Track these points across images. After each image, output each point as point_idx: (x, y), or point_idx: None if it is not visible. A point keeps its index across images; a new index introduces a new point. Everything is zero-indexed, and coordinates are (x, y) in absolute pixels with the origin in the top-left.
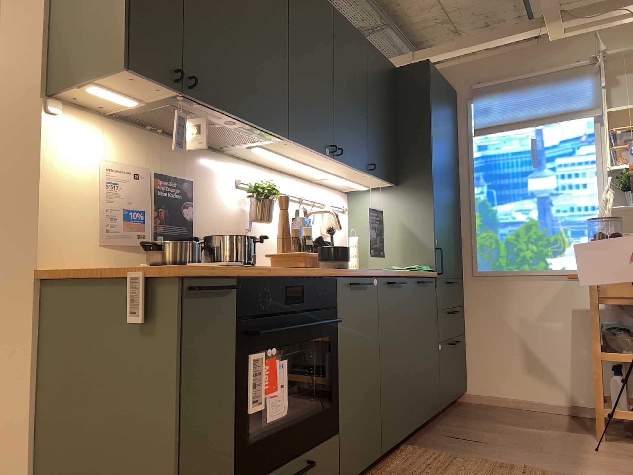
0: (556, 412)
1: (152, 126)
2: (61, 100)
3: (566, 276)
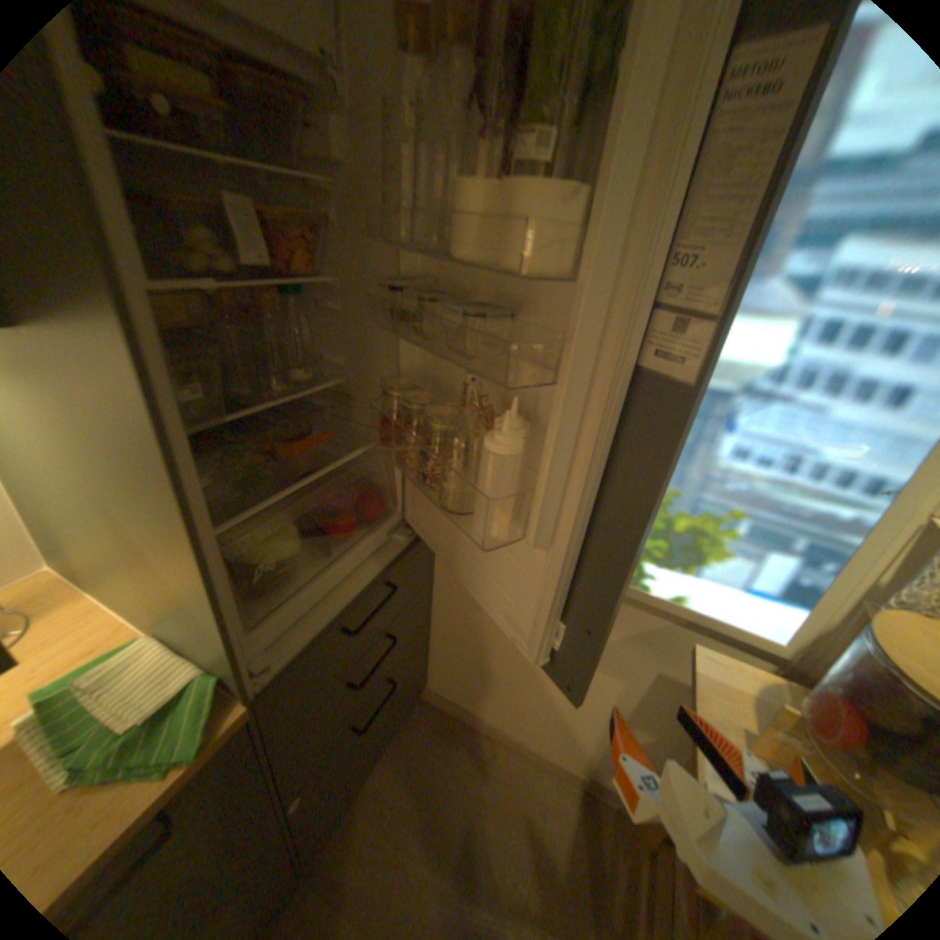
0: (562, 778)
1: None
2: None
3: (680, 616)
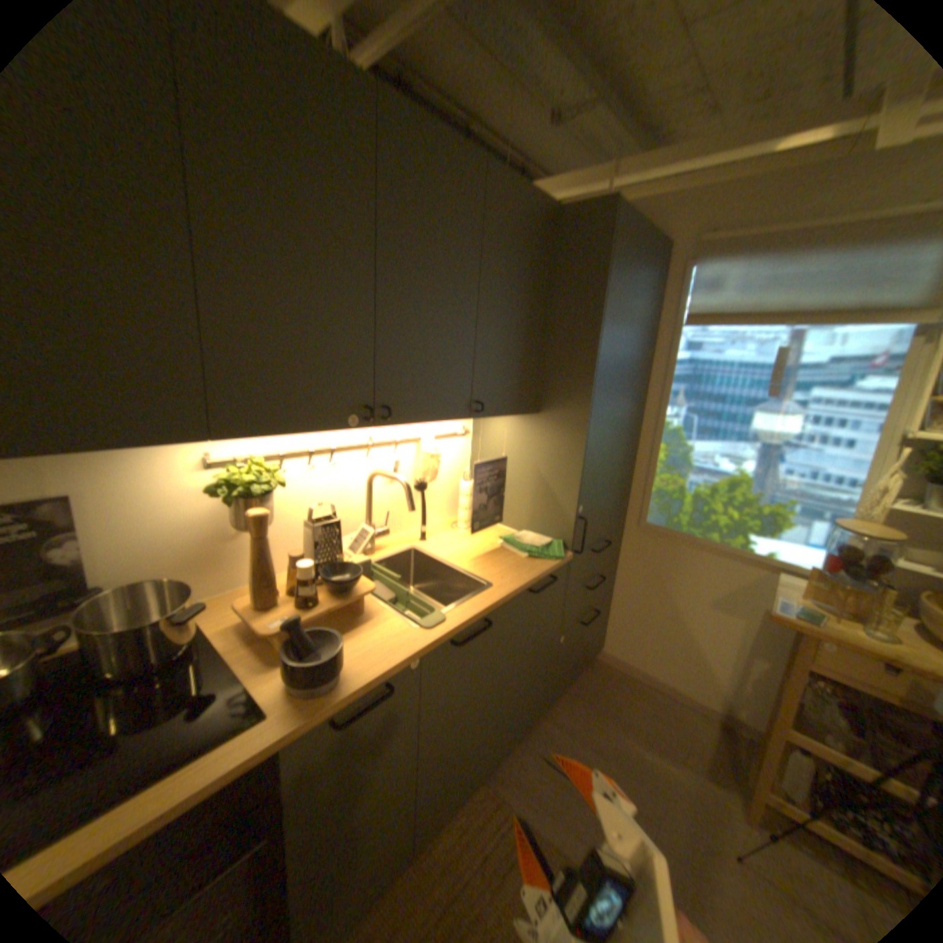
0: (706, 717)
1: None
2: None
3: (773, 568)
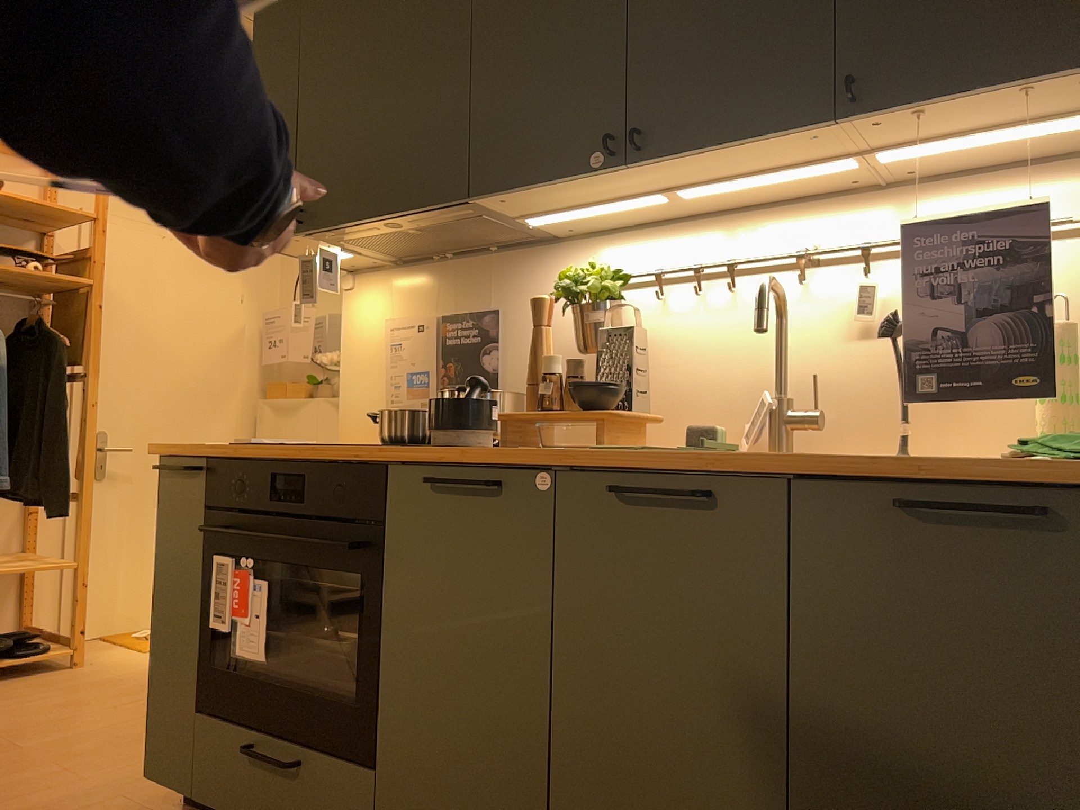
0: None
1: (435, 255)
2: (357, 270)
3: None
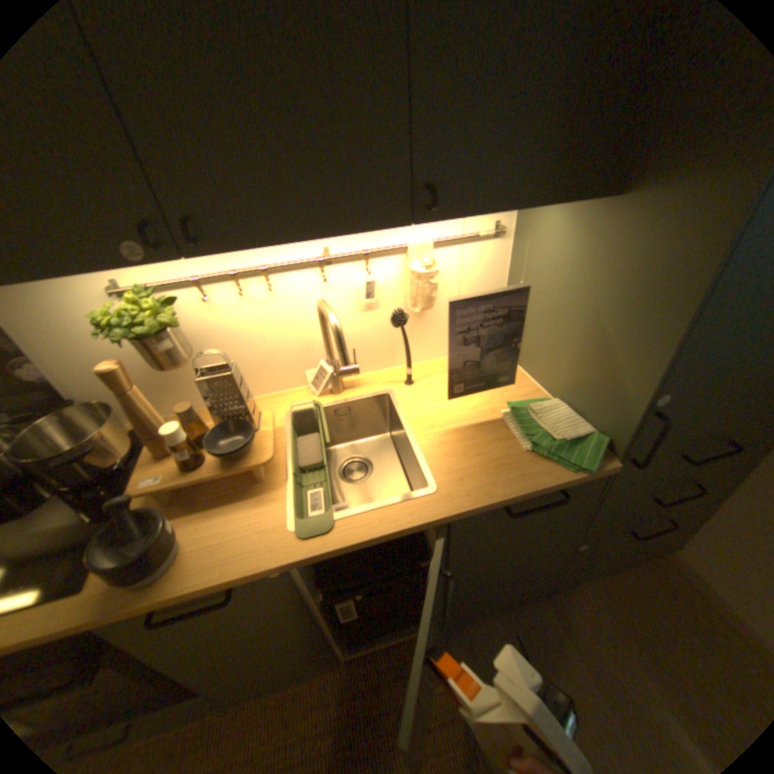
0: None
1: None
2: None
3: None
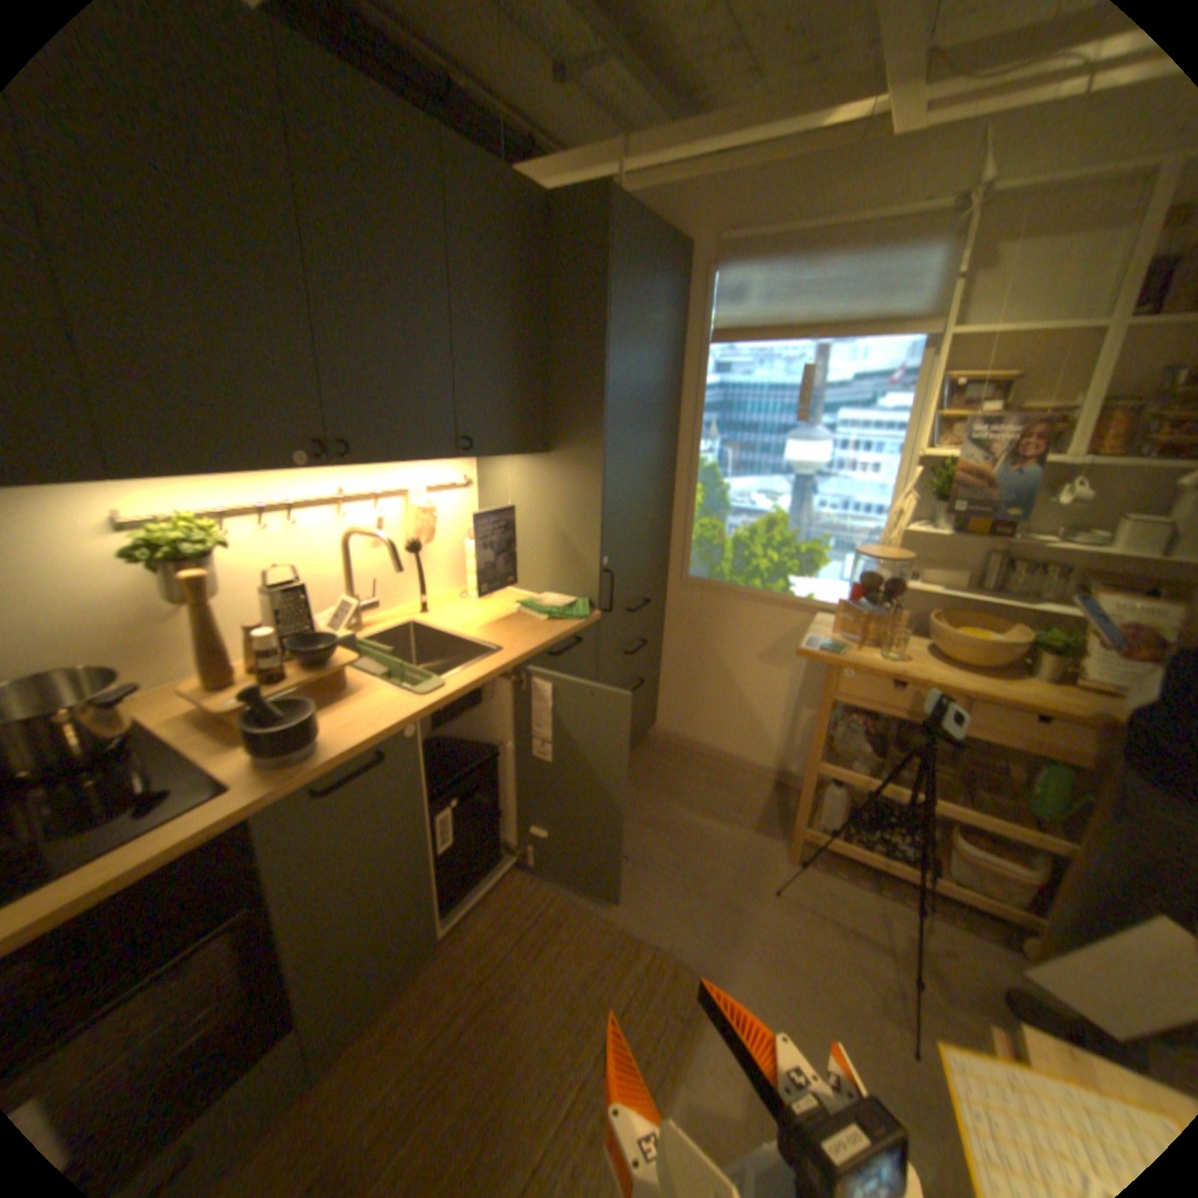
0: (759, 775)
1: None
2: None
3: (812, 609)
